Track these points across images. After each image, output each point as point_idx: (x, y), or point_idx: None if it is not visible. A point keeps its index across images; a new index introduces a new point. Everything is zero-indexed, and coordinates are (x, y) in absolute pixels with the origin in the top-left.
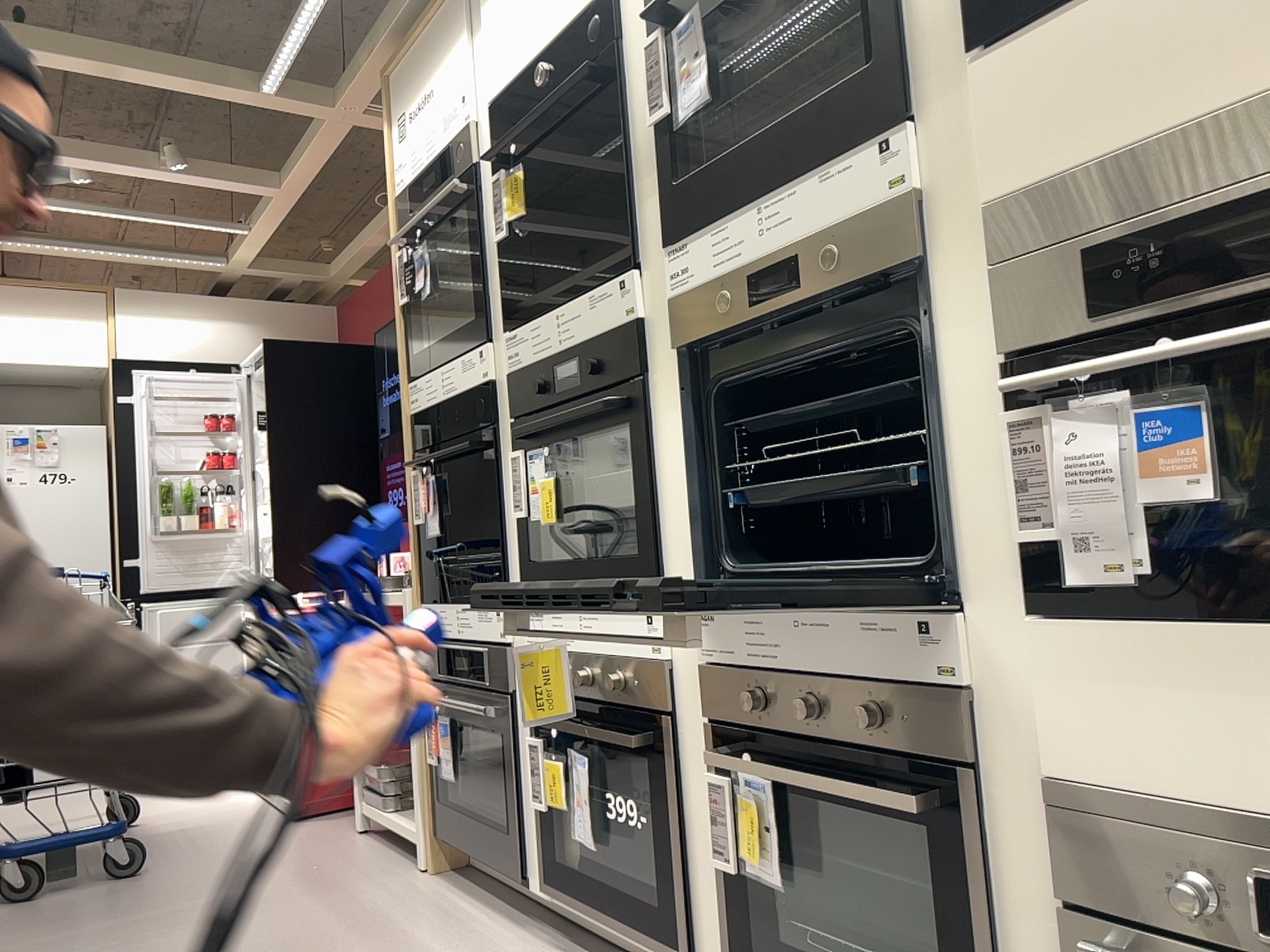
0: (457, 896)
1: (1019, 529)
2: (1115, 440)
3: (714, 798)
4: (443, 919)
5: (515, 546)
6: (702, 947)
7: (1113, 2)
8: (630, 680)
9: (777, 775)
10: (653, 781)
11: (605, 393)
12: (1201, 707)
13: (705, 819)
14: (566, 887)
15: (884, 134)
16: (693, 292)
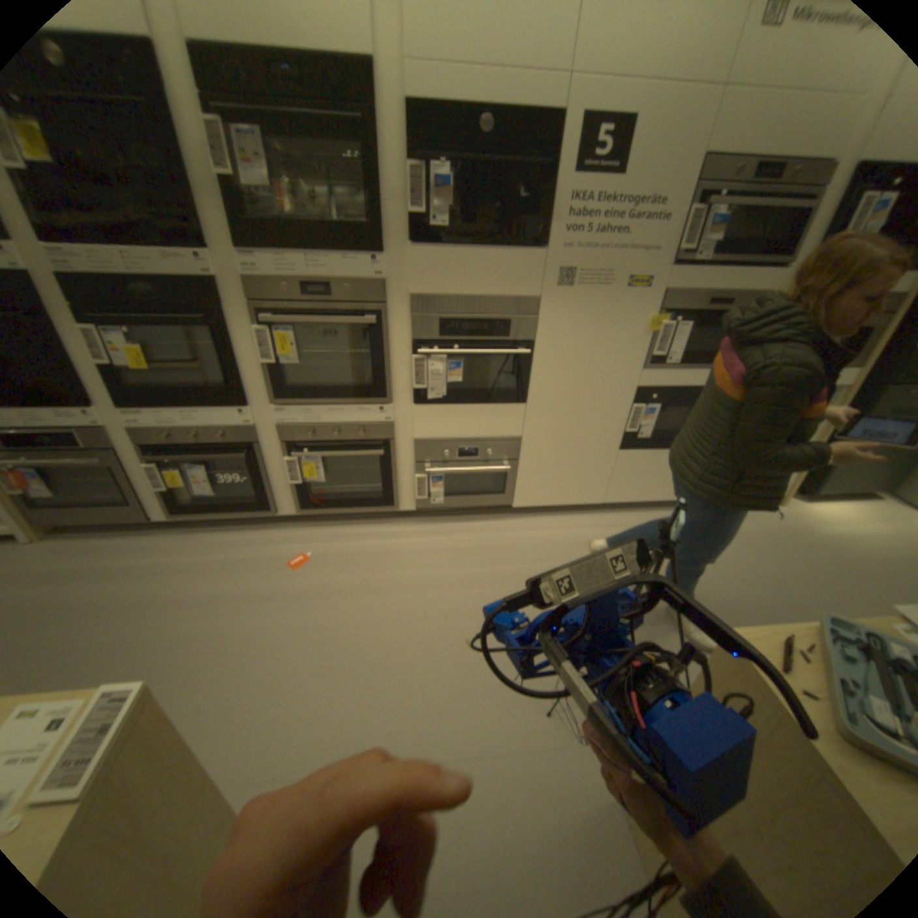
0: (84, 544)
1: (414, 386)
2: (441, 368)
3: (286, 465)
4: (97, 555)
5: (93, 378)
6: (279, 507)
7: (456, 254)
8: (229, 435)
9: (328, 456)
10: (248, 467)
11: (177, 306)
12: (451, 422)
13: (279, 472)
14: (188, 513)
15: (374, 255)
16: (260, 279)
